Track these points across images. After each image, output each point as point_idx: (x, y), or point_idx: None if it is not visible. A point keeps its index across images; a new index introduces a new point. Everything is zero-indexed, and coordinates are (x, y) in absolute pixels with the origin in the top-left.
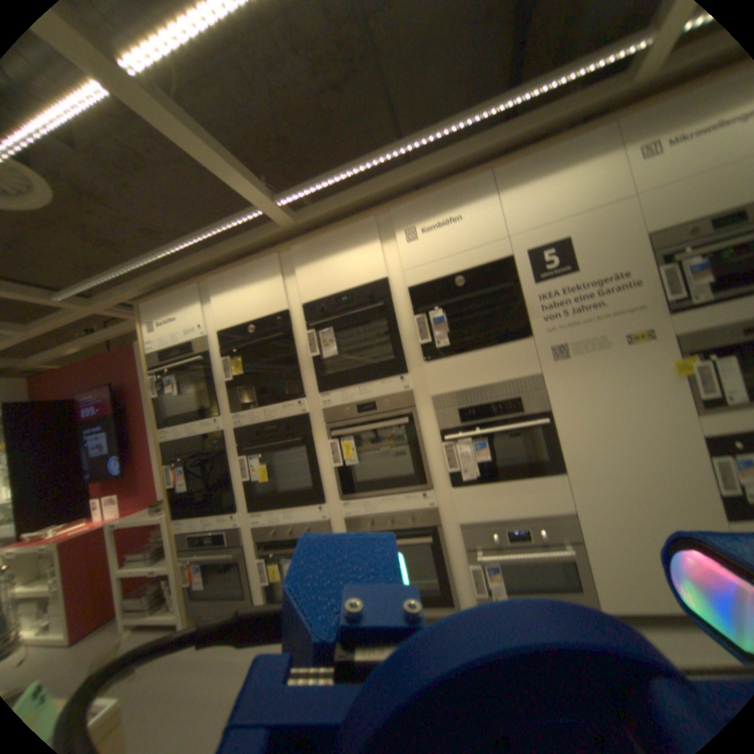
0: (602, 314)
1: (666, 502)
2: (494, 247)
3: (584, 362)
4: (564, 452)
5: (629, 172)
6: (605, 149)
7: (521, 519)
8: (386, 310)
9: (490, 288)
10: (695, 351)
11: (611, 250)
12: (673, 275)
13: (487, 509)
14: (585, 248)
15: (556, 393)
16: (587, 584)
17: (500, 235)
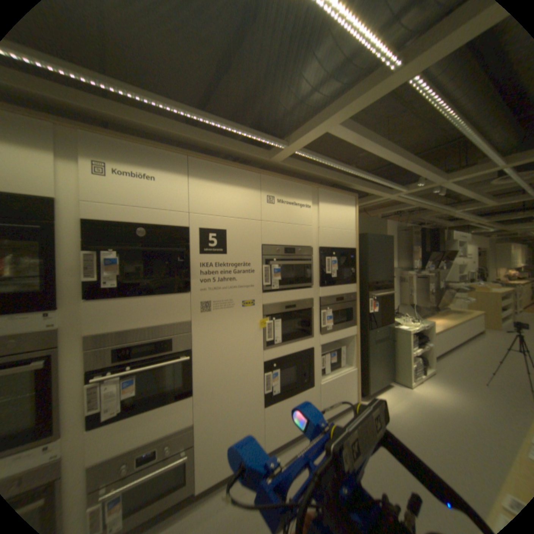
0: (233, 286)
1: (242, 404)
2: (177, 217)
3: (218, 316)
4: (194, 381)
5: (260, 207)
6: (253, 188)
7: (151, 444)
8: (43, 235)
9: (167, 249)
10: (268, 315)
11: (244, 248)
12: (267, 272)
13: (120, 444)
14: (232, 241)
15: (198, 337)
16: (189, 477)
17: (183, 210)
